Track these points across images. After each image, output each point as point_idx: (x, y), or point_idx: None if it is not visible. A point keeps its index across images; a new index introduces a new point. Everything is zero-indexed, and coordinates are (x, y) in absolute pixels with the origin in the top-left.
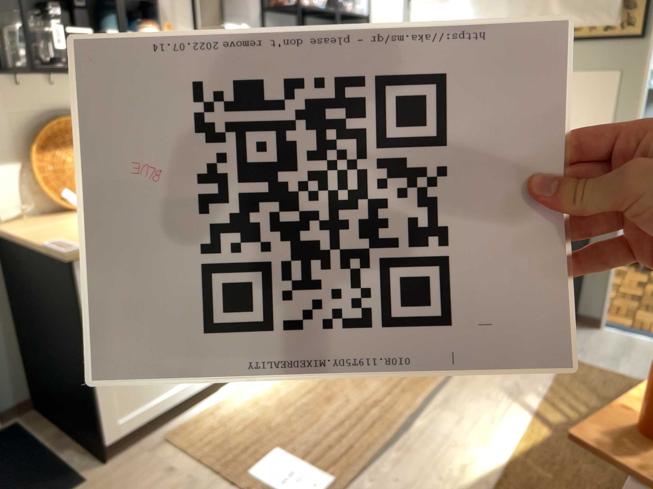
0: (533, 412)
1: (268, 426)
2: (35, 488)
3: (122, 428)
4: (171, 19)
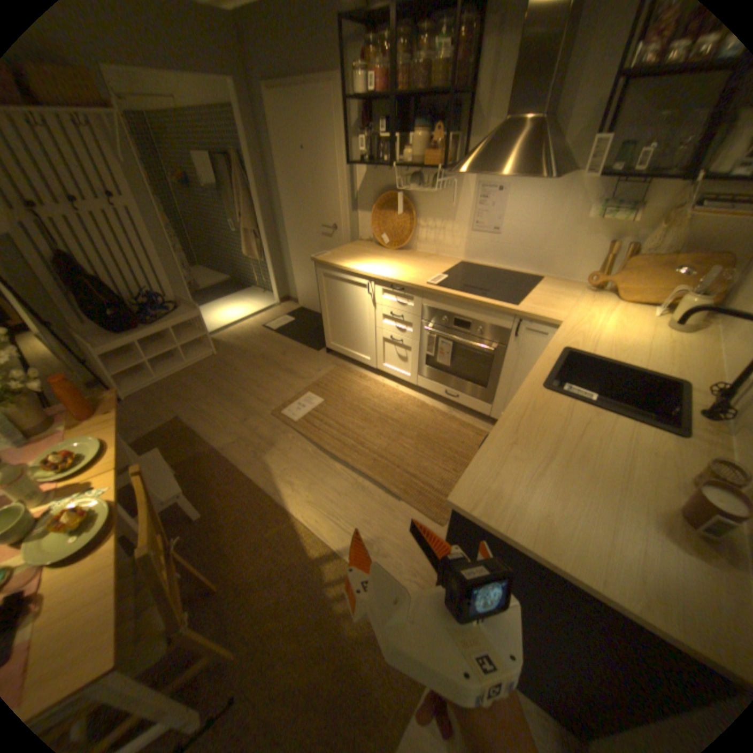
0: (341, 554)
1: (342, 396)
2: (317, 342)
3: (331, 346)
4: (485, 113)
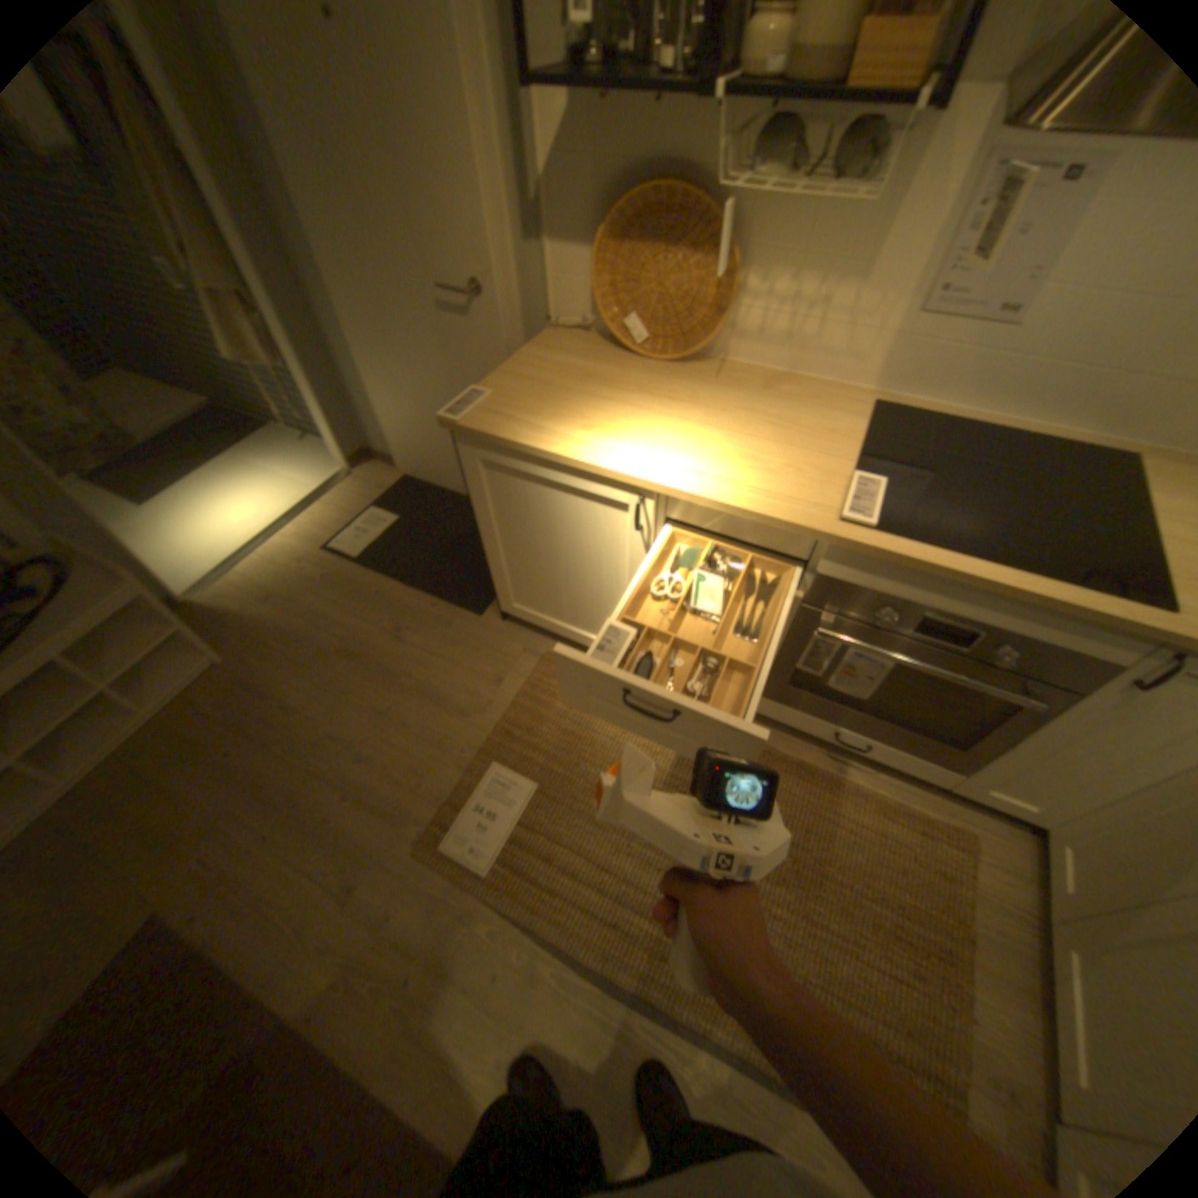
0: None
1: (580, 761)
2: (471, 584)
3: (516, 610)
4: None
